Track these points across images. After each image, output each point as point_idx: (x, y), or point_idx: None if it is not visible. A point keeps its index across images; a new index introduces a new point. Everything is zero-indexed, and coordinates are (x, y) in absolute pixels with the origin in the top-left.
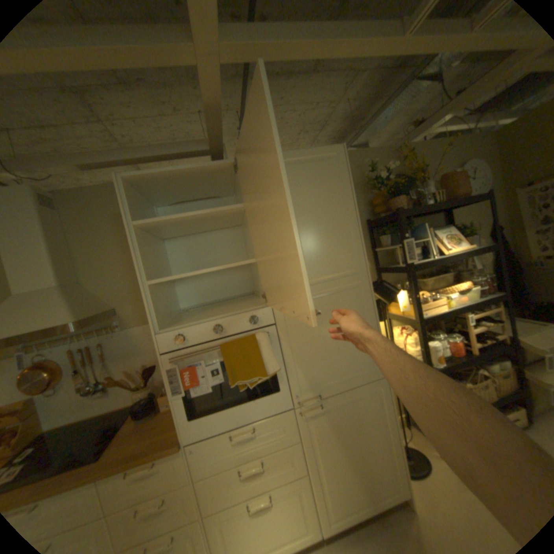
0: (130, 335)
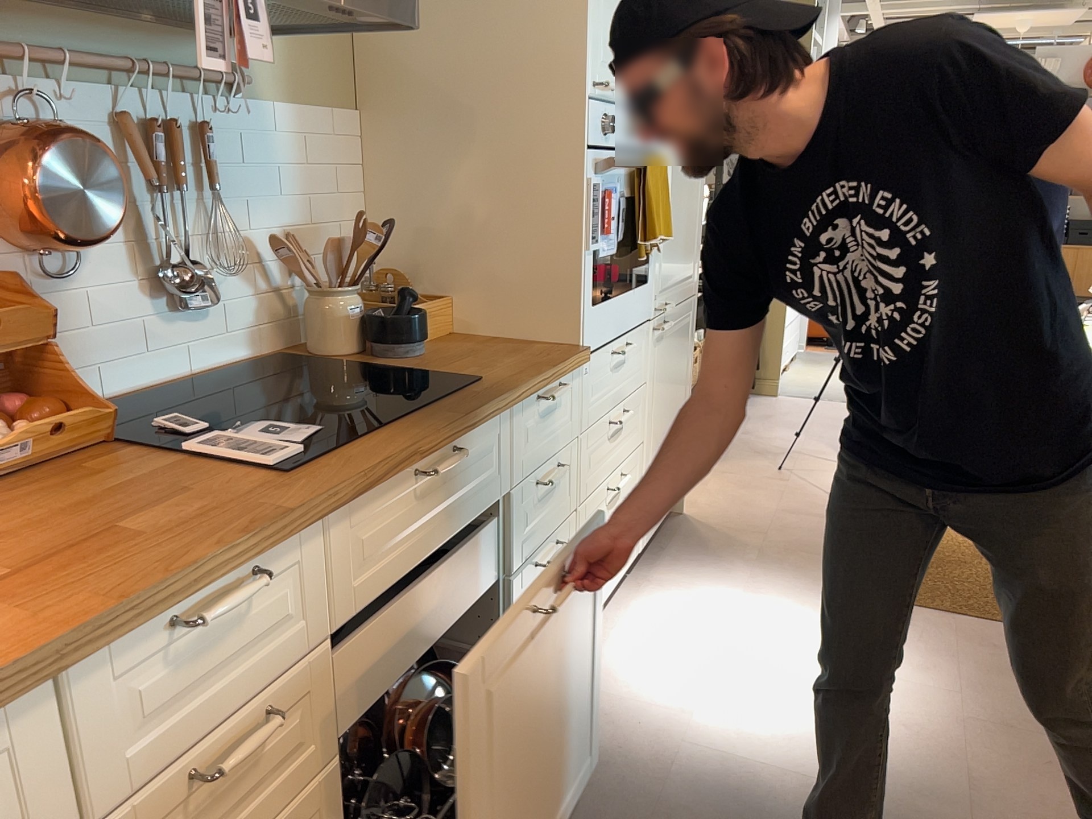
0: (271, 126)
